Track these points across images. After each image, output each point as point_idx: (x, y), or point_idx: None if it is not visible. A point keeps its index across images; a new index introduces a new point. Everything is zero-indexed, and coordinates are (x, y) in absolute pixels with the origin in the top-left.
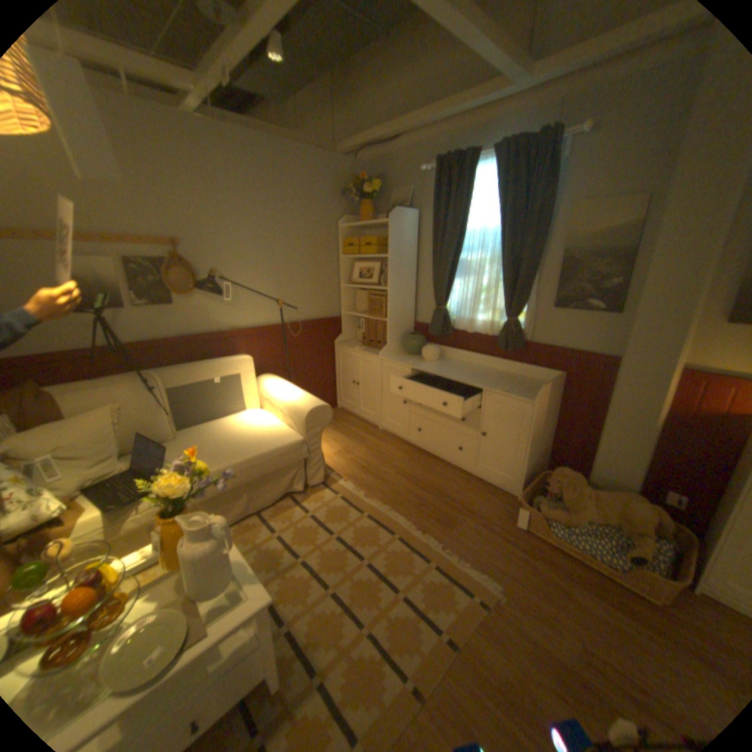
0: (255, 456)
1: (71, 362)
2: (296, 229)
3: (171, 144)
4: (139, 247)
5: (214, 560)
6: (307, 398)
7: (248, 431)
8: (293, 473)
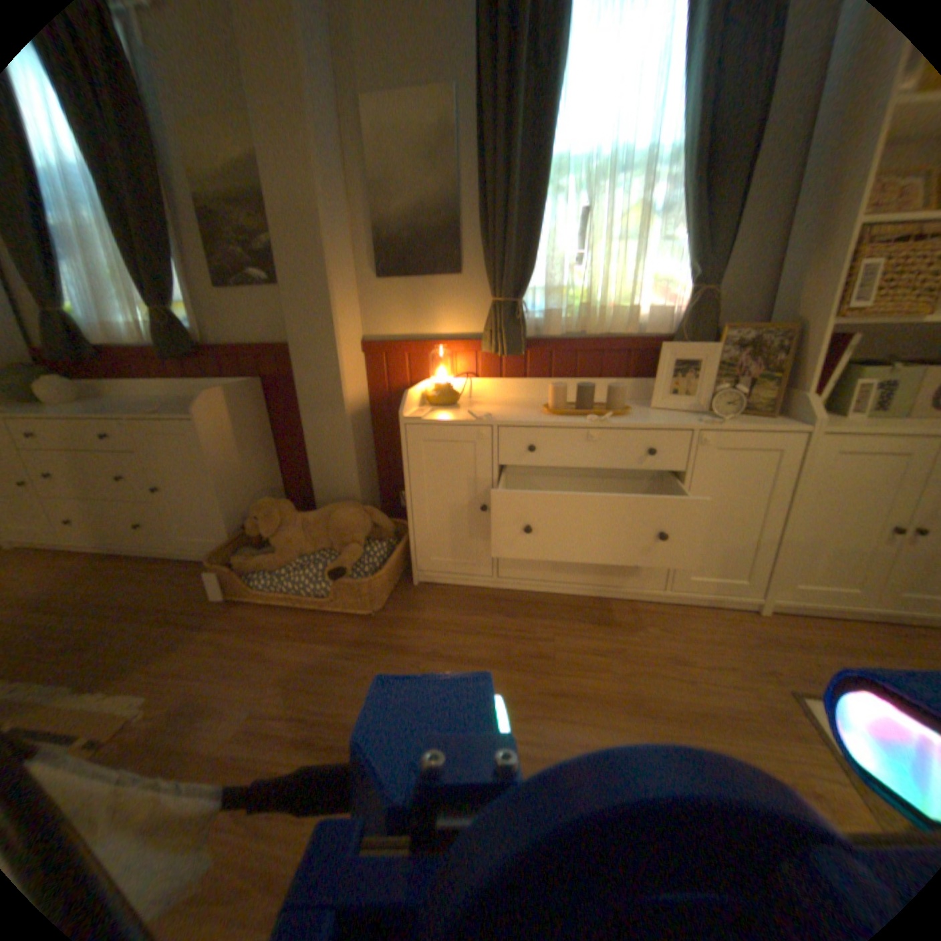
0: None
1: None
2: None
3: None
4: None
5: None
6: None
7: None
8: None
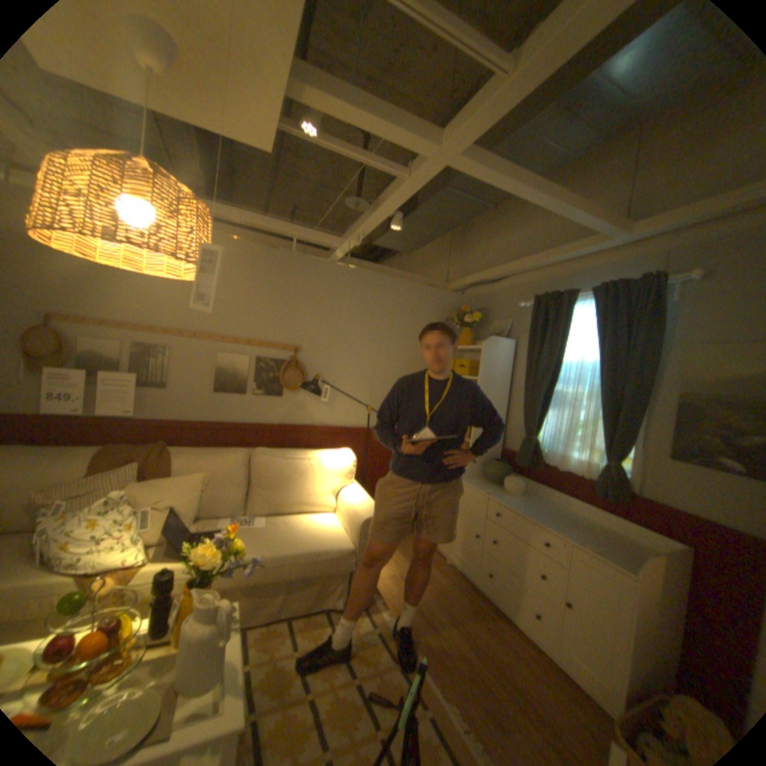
0: (301, 554)
1: (194, 432)
2: (397, 347)
3: (312, 282)
4: (269, 352)
5: (207, 652)
6: (369, 506)
7: (306, 527)
8: (336, 587)
